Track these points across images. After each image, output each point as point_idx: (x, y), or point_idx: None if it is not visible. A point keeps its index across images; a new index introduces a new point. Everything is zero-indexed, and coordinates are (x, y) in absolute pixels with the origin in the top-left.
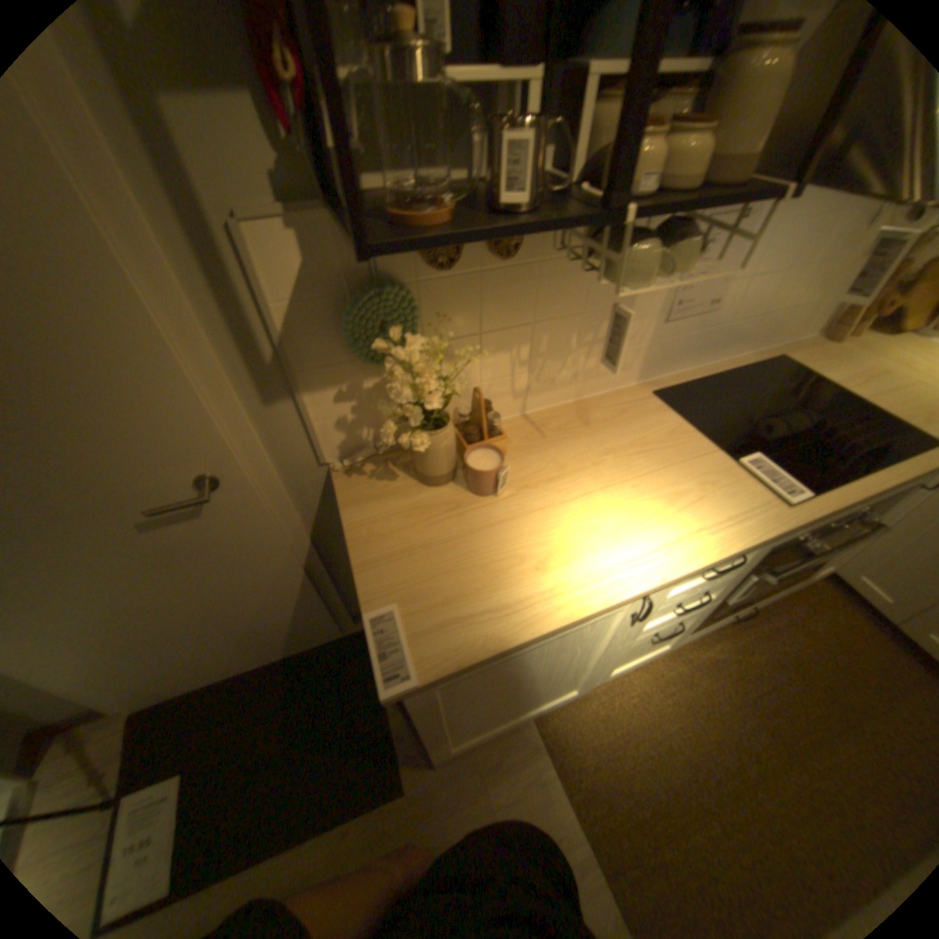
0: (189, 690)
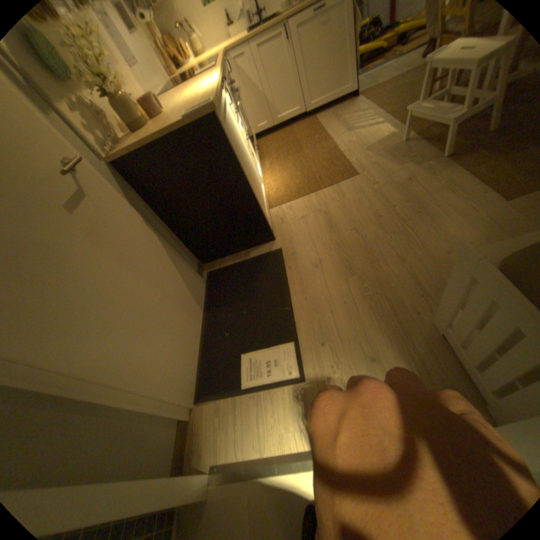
0: (195, 361)
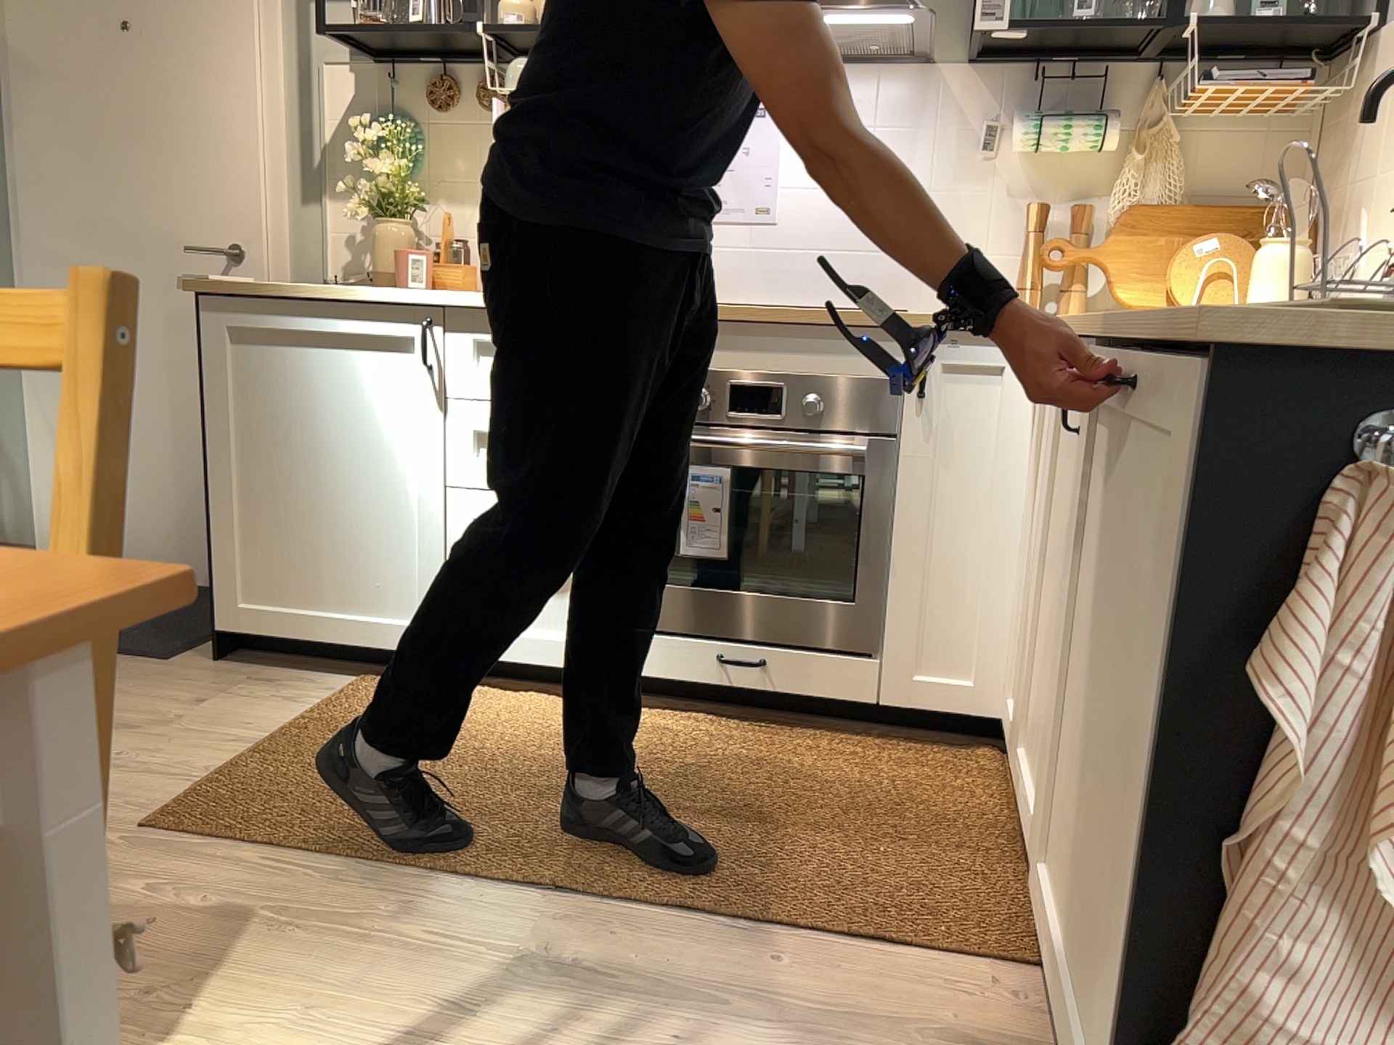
0: None
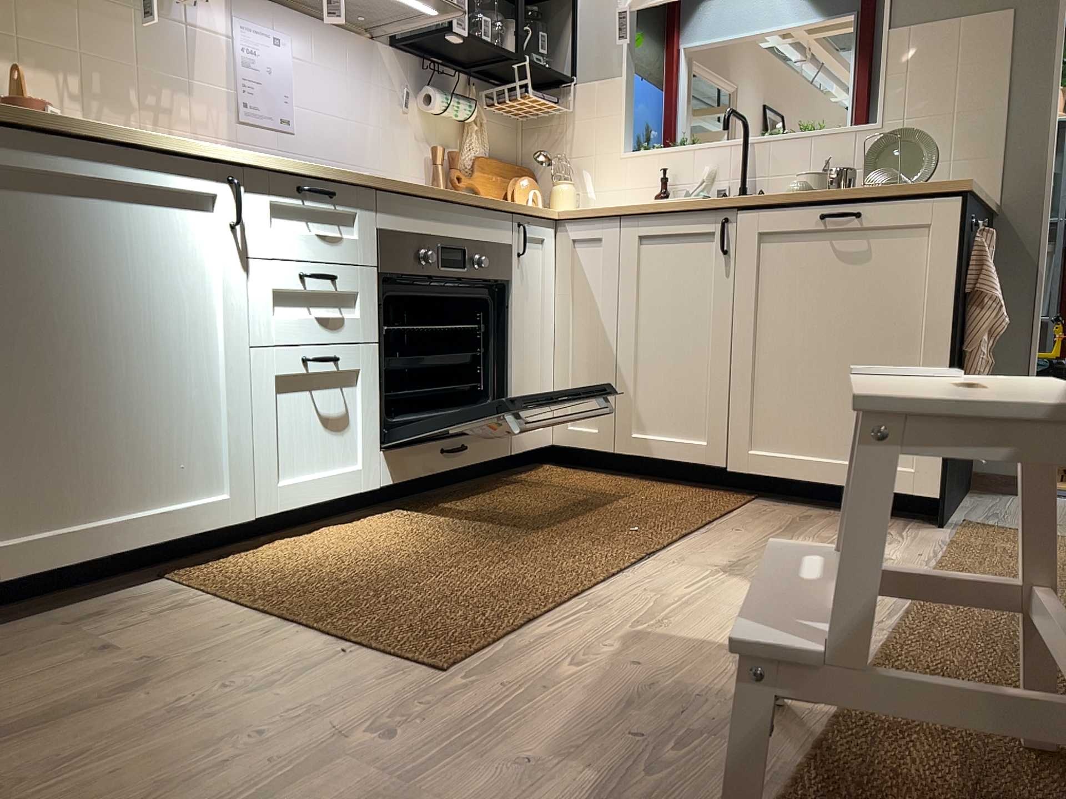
0: None
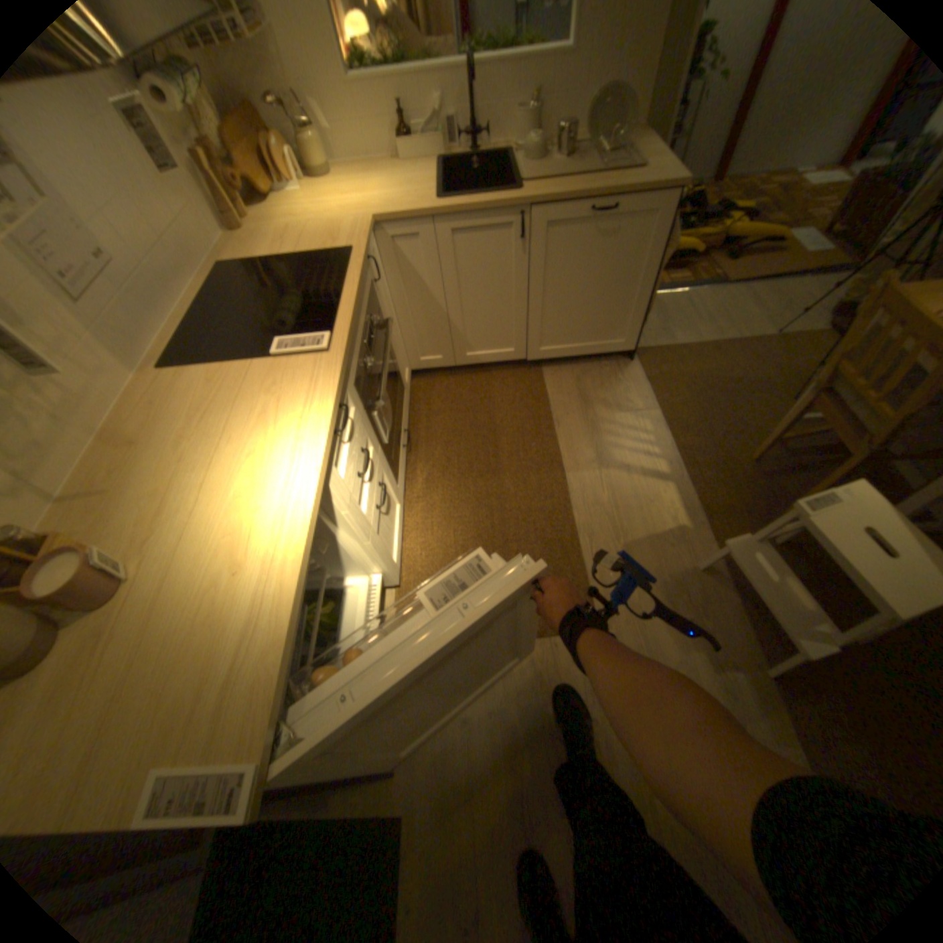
0: None
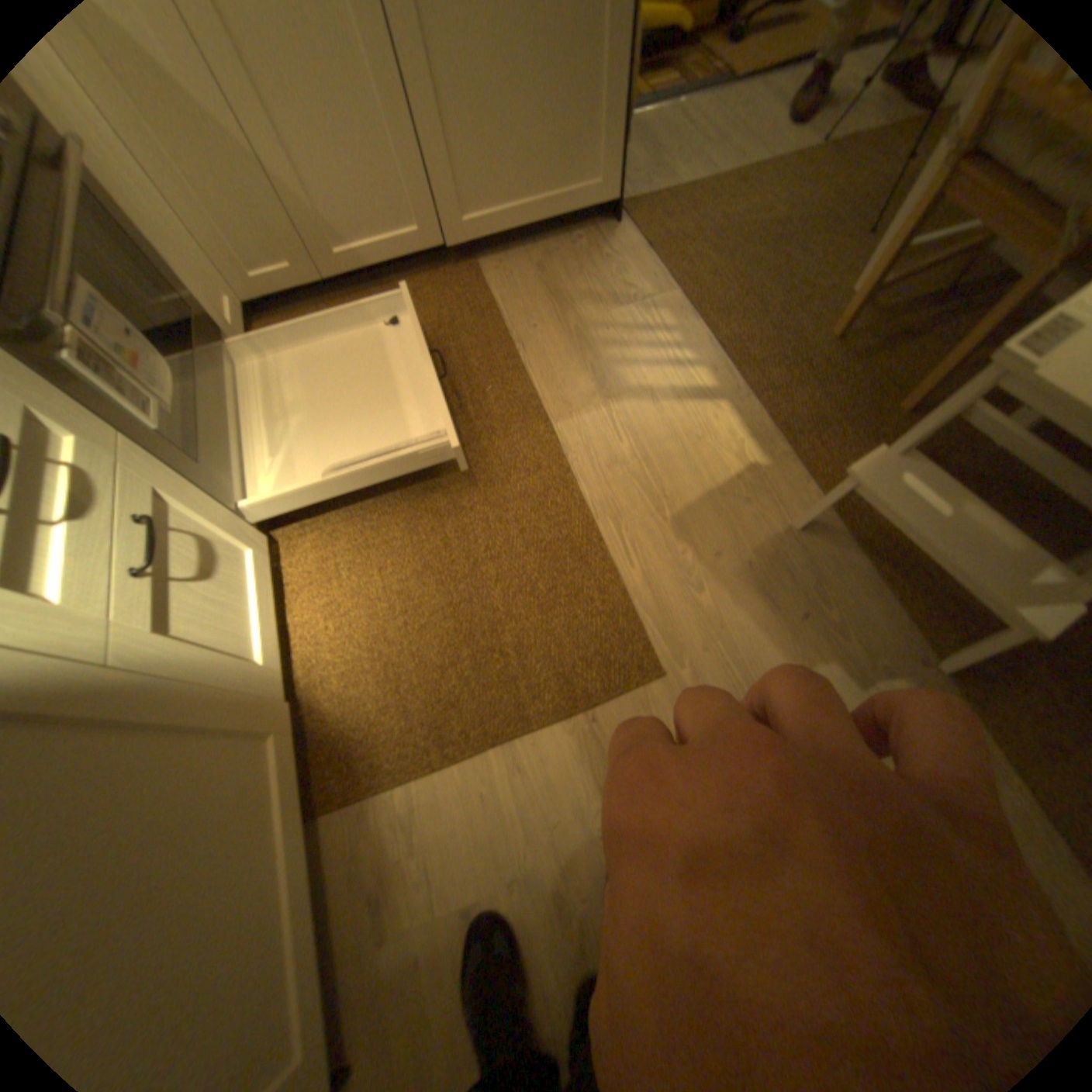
0: None
